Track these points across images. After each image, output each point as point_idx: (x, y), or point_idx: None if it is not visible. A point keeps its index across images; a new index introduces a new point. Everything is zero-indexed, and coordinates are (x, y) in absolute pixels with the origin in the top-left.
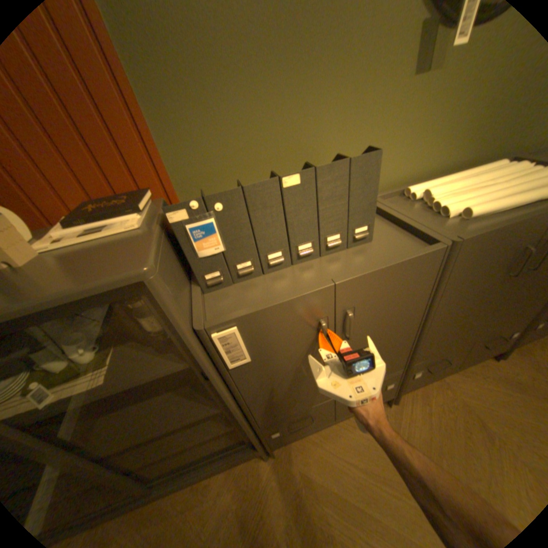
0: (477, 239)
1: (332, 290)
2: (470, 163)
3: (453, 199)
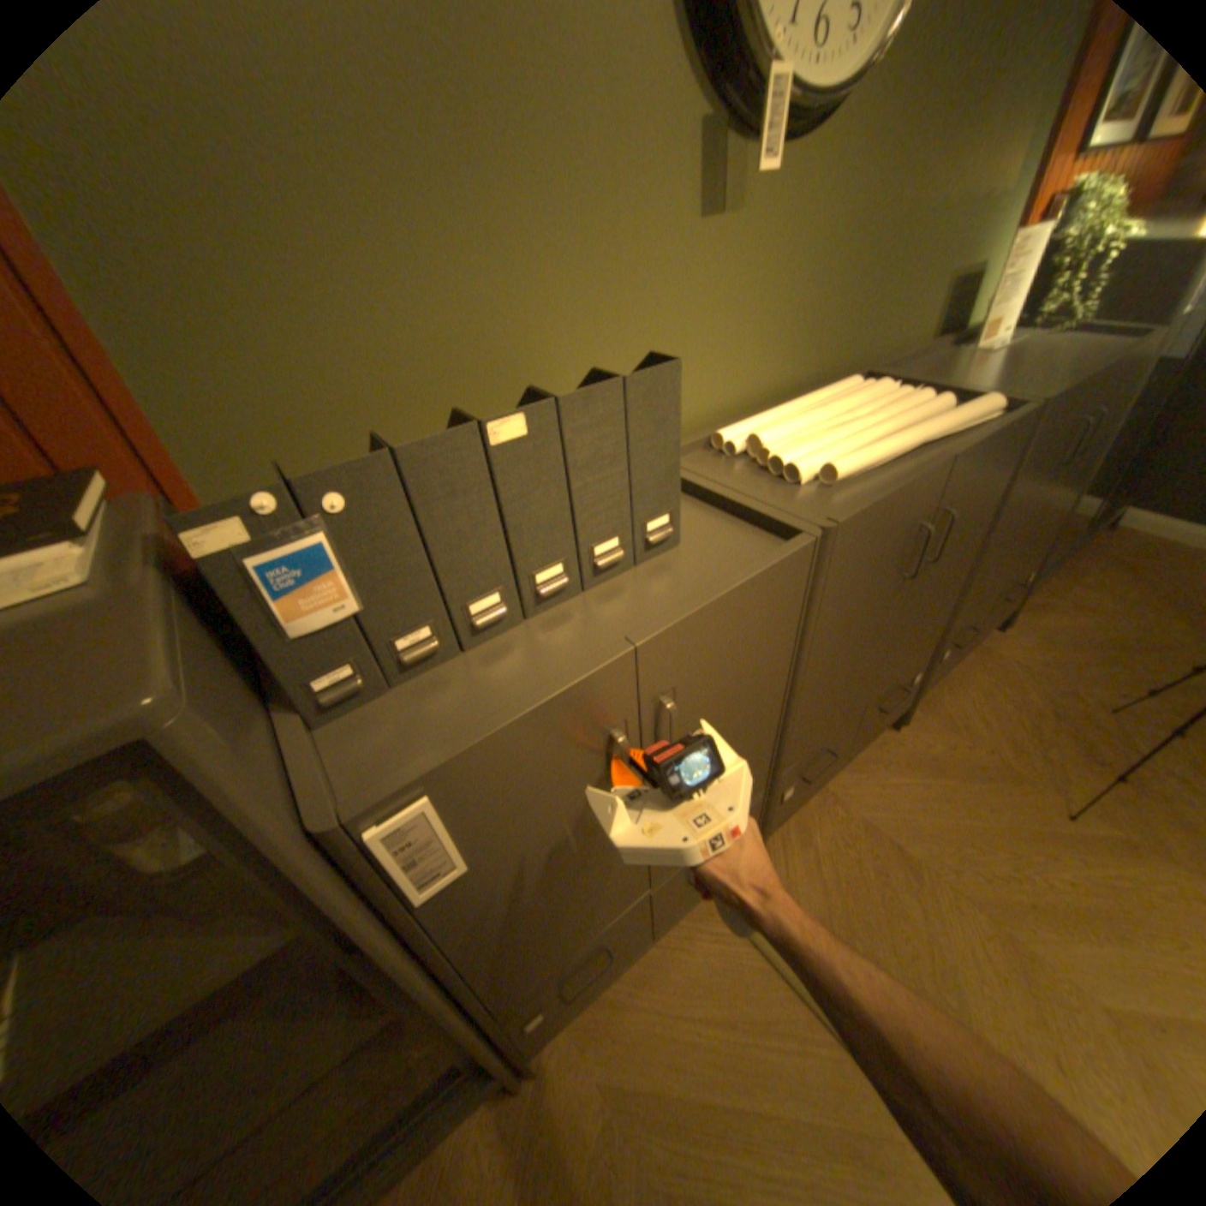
0: (857, 522)
1: (629, 663)
2: (805, 384)
3: (799, 451)
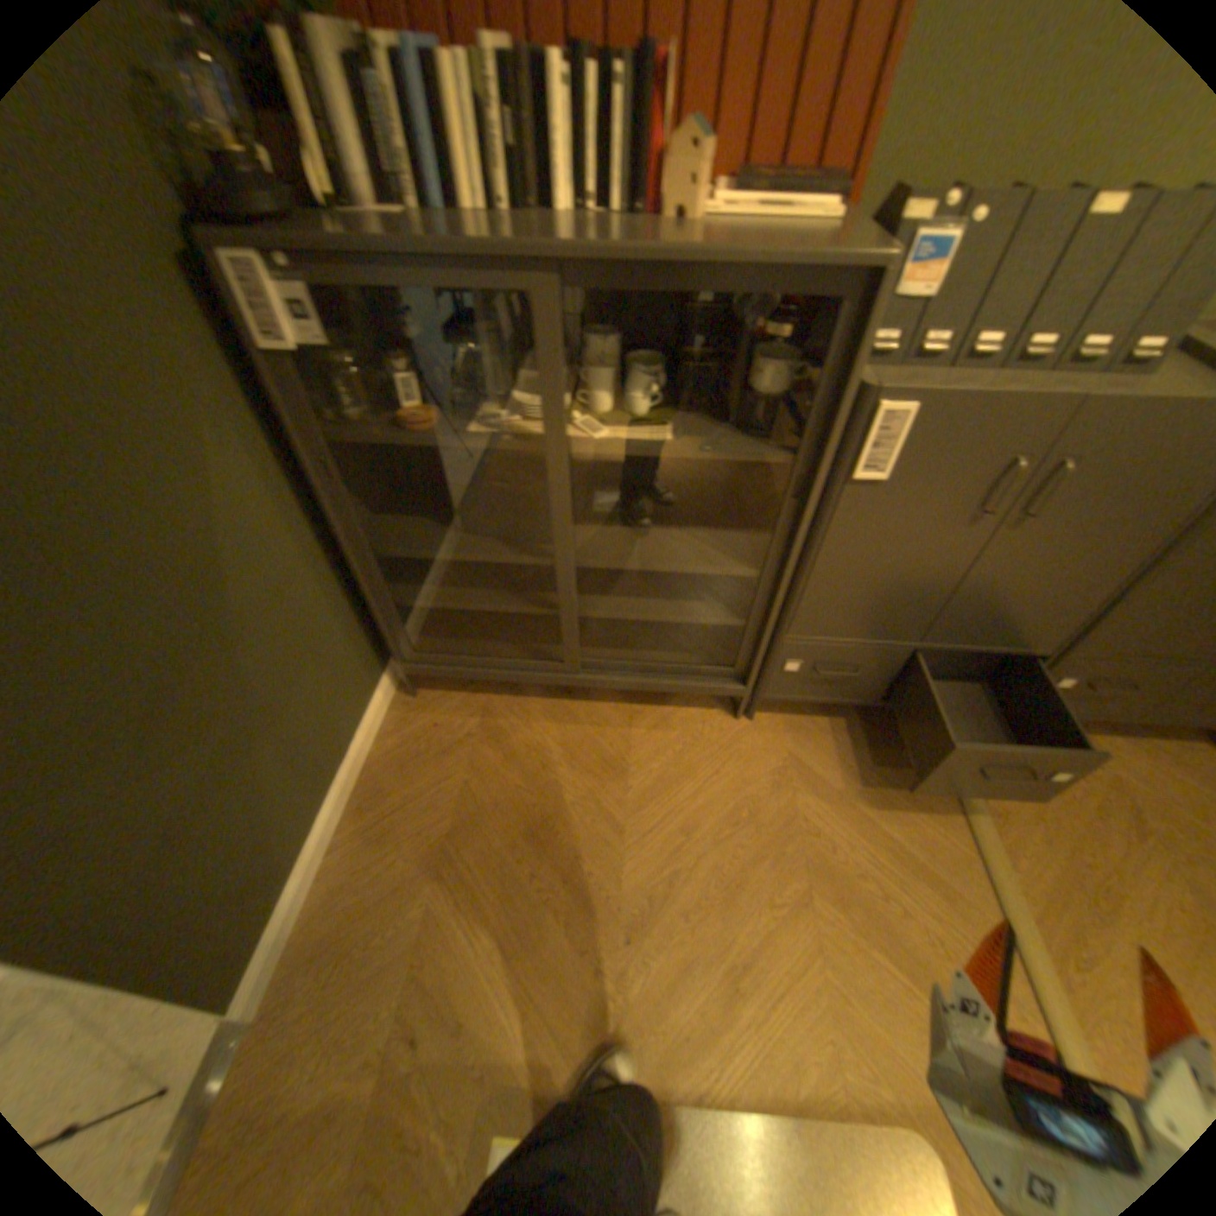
0: None
1: (1076, 404)
2: None
3: None
